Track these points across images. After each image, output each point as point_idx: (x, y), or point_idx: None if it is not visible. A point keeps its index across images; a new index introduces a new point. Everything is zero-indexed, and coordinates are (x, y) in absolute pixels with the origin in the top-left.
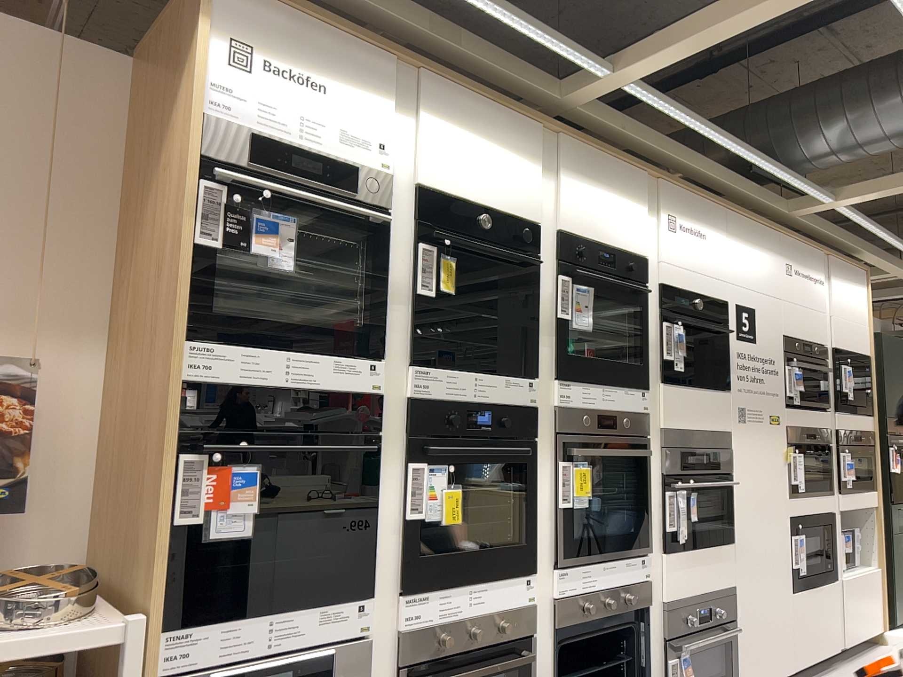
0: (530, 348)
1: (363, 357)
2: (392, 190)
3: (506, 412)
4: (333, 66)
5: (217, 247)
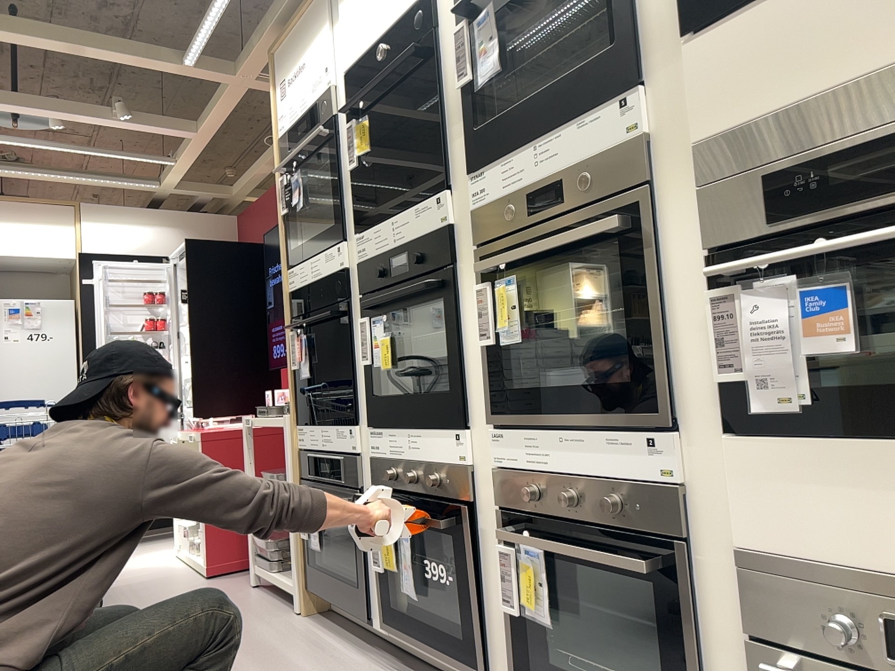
0: (443, 150)
1: (337, 244)
2: (328, 97)
3: (419, 246)
4: (301, 40)
5: (283, 213)
